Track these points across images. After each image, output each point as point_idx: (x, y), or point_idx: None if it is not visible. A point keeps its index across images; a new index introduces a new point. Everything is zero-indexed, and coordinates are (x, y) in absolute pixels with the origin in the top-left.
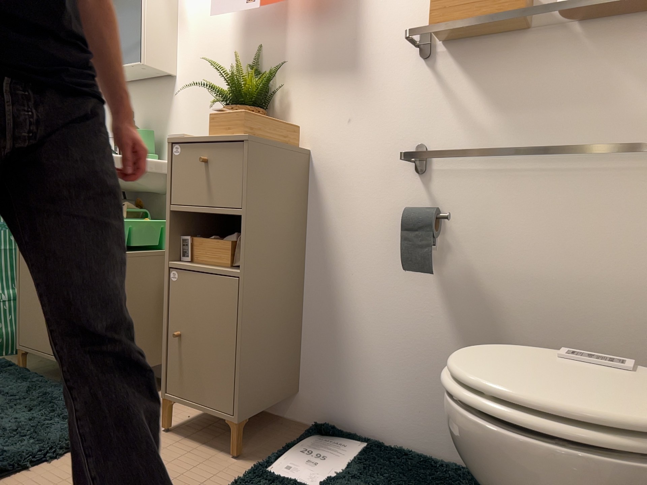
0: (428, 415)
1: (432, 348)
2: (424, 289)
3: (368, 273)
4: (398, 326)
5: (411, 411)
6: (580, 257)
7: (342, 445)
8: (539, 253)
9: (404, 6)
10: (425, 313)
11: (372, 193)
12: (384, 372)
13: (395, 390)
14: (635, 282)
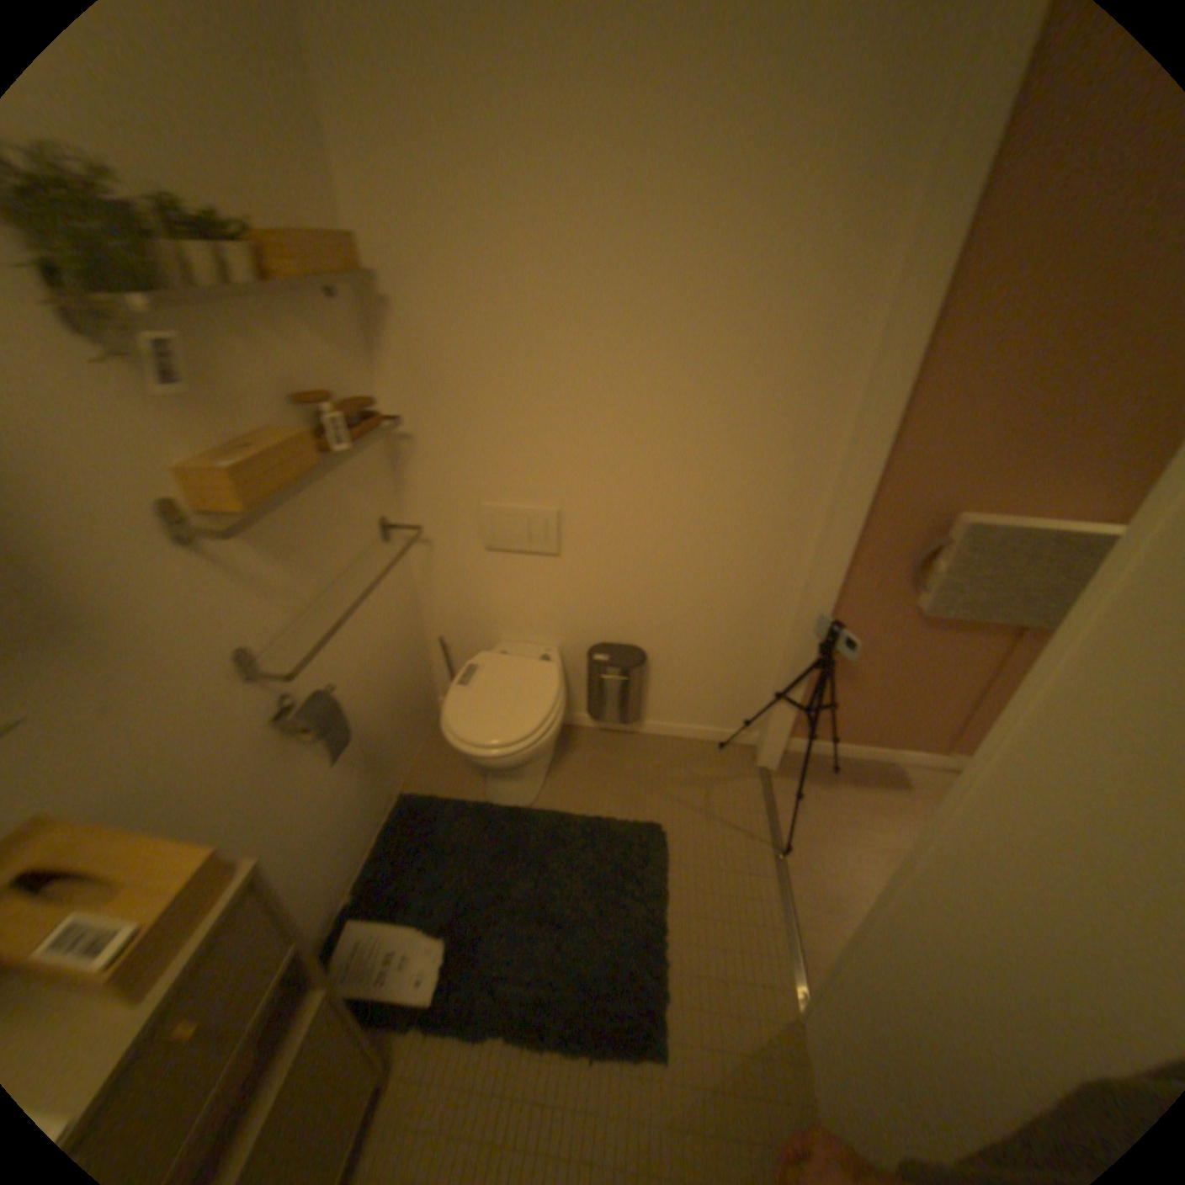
0: (348, 841)
1: (331, 800)
2: (309, 769)
3: (253, 831)
4: (302, 826)
5: (338, 859)
6: (372, 634)
7: (353, 949)
8: (356, 654)
9: (103, 465)
10: (316, 785)
11: (209, 756)
12: (310, 872)
13: (323, 868)
14: (393, 624)
